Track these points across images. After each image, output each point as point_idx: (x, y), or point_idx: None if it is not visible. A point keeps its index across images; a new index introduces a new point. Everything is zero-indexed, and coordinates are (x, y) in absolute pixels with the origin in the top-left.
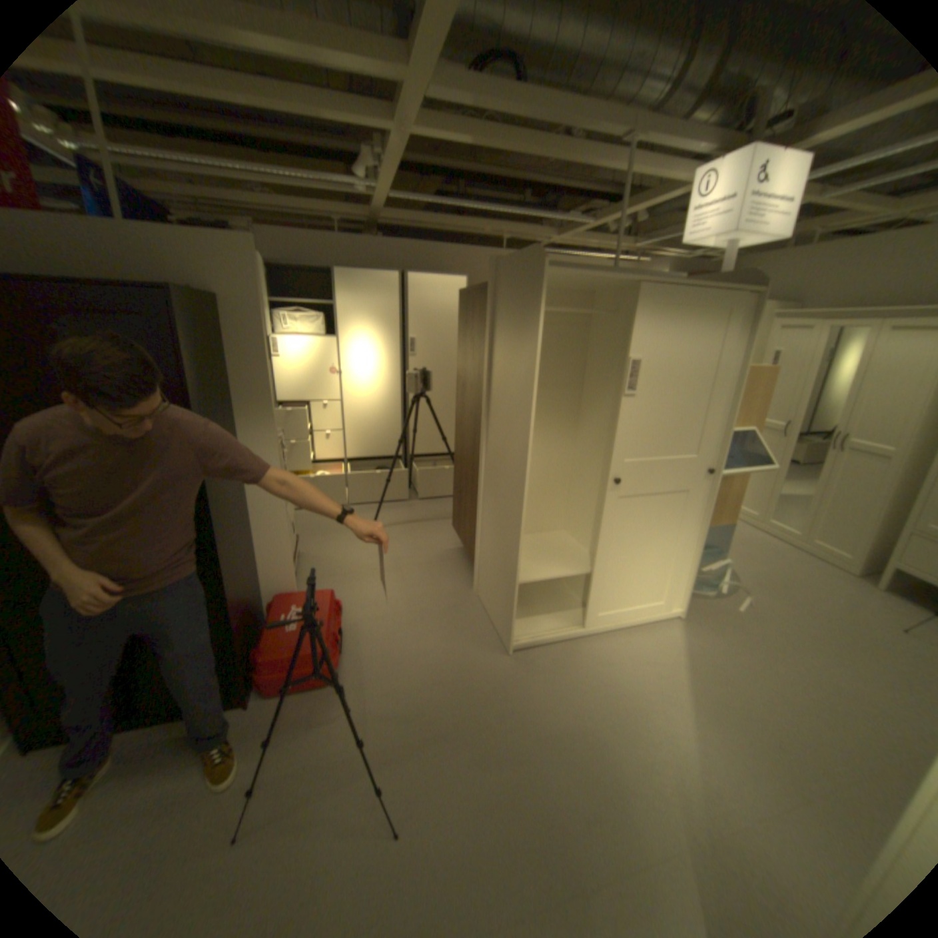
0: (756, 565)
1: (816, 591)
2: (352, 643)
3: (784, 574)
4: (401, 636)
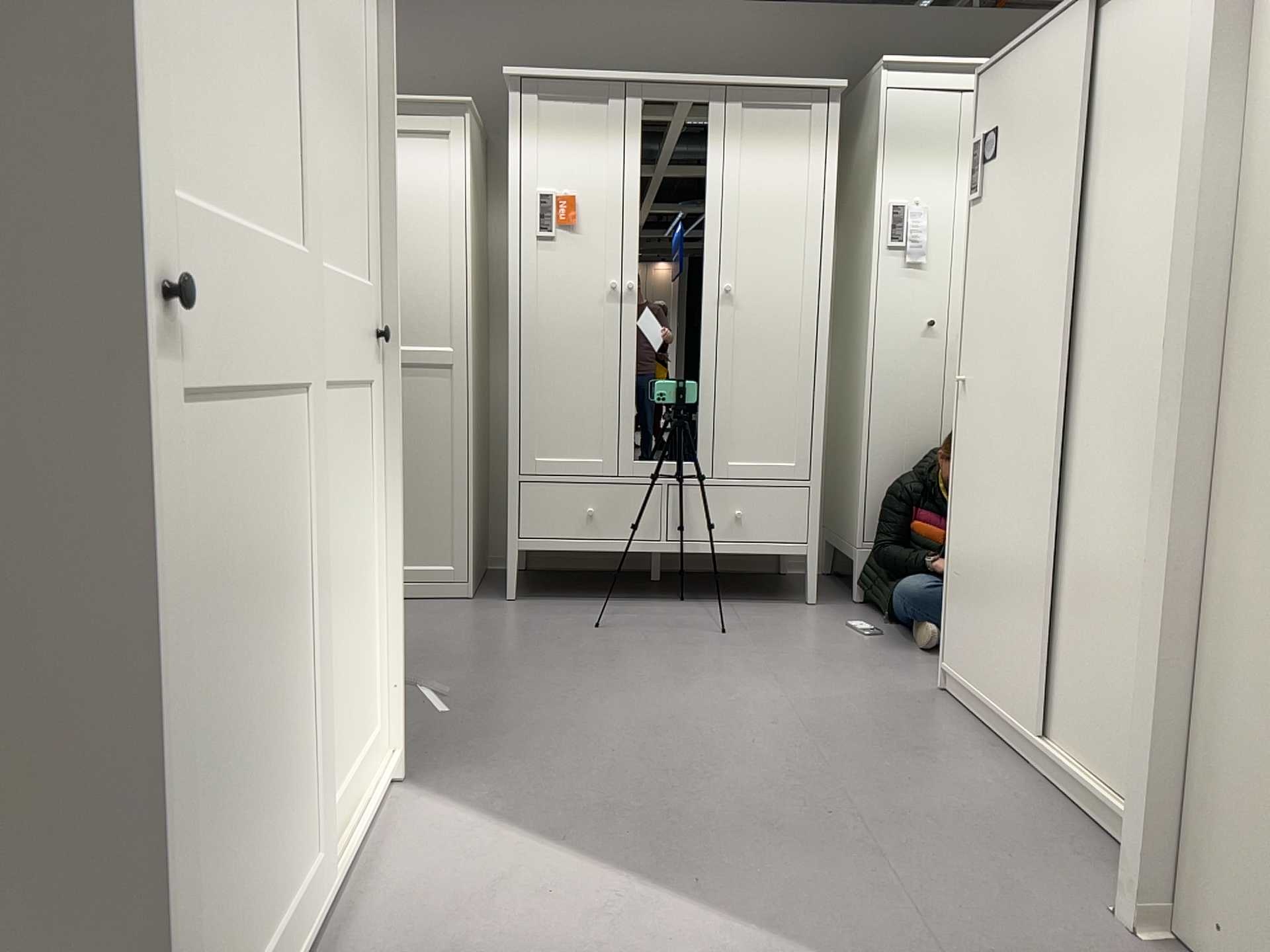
0: None
1: (464, 637)
2: None
3: None
4: None
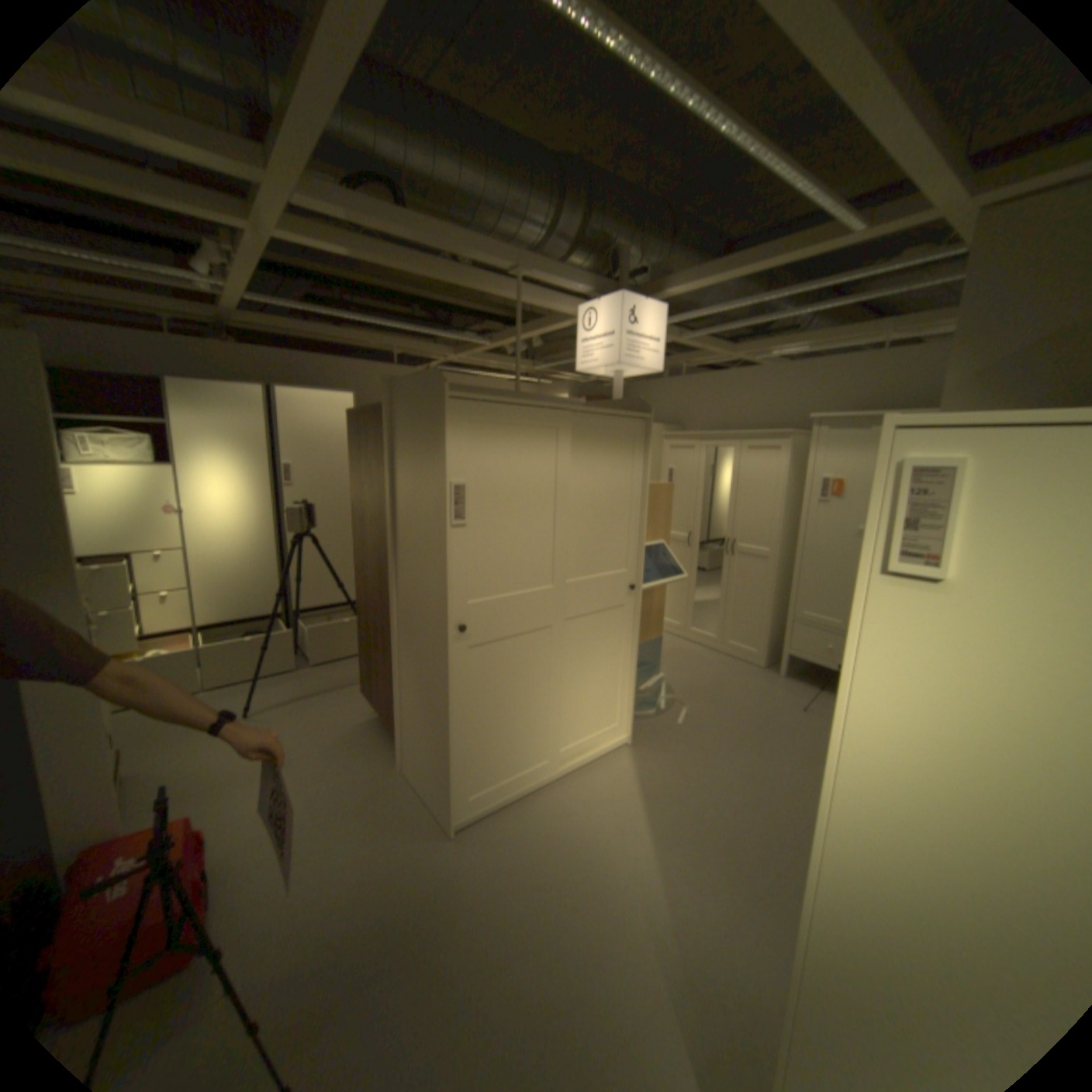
0: (684, 674)
1: (735, 689)
2: (224, 888)
3: (708, 678)
4: (301, 855)
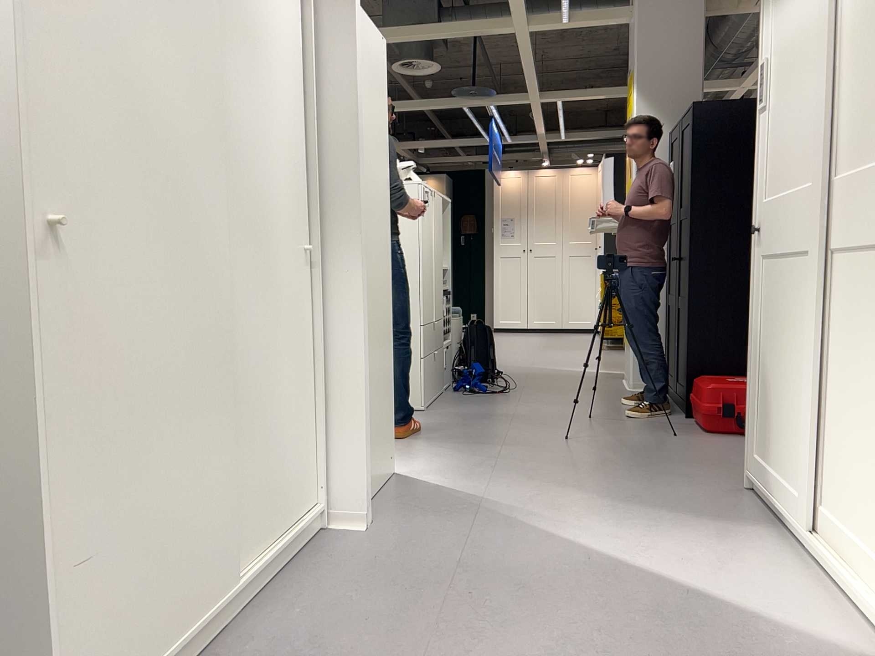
0: None
1: None
2: None
3: None
4: None
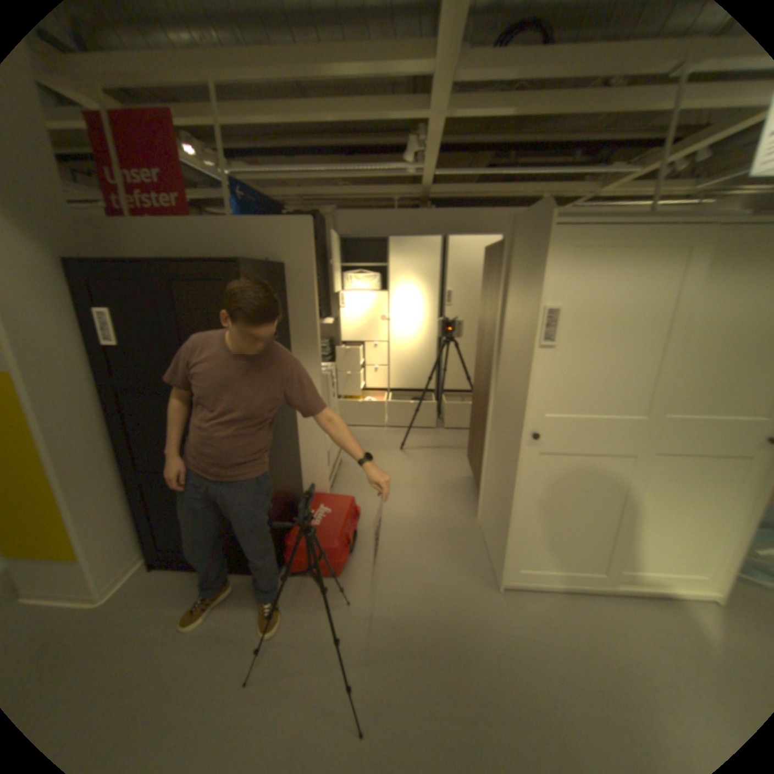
0: None
1: None
2: (365, 545)
3: None
4: (406, 548)
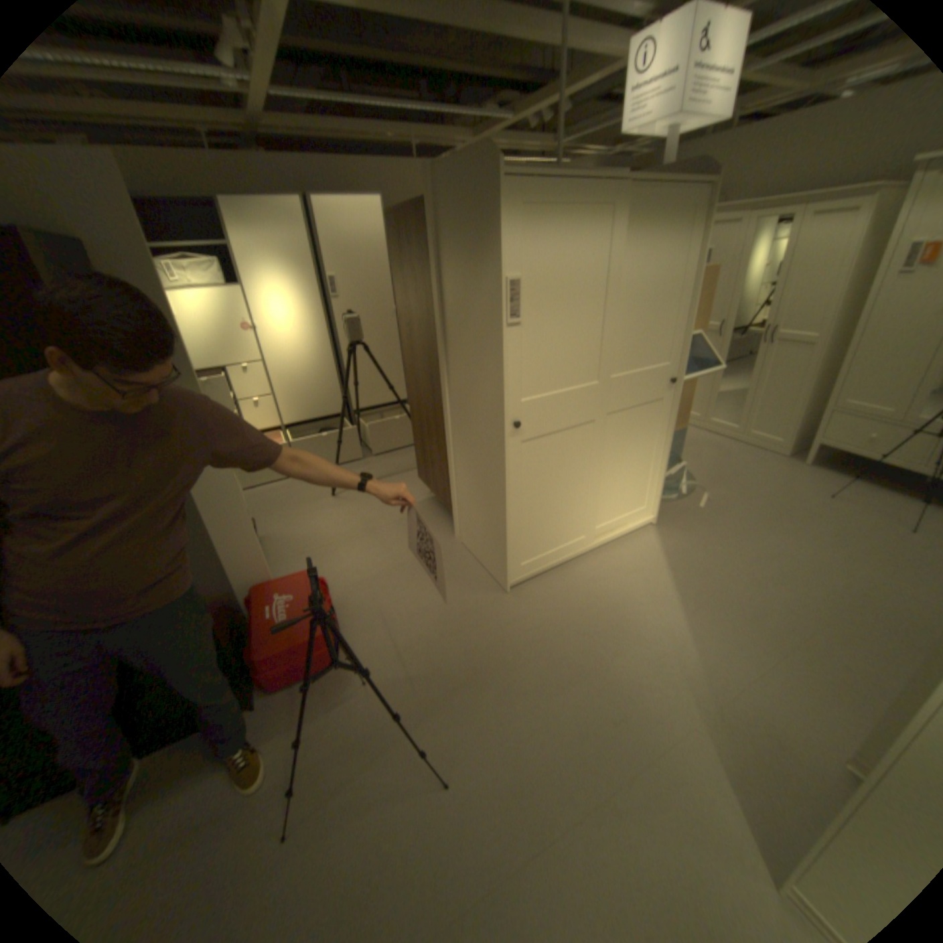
0: (704, 462)
1: (758, 476)
2: (346, 616)
3: (729, 466)
4: (395, 597)
